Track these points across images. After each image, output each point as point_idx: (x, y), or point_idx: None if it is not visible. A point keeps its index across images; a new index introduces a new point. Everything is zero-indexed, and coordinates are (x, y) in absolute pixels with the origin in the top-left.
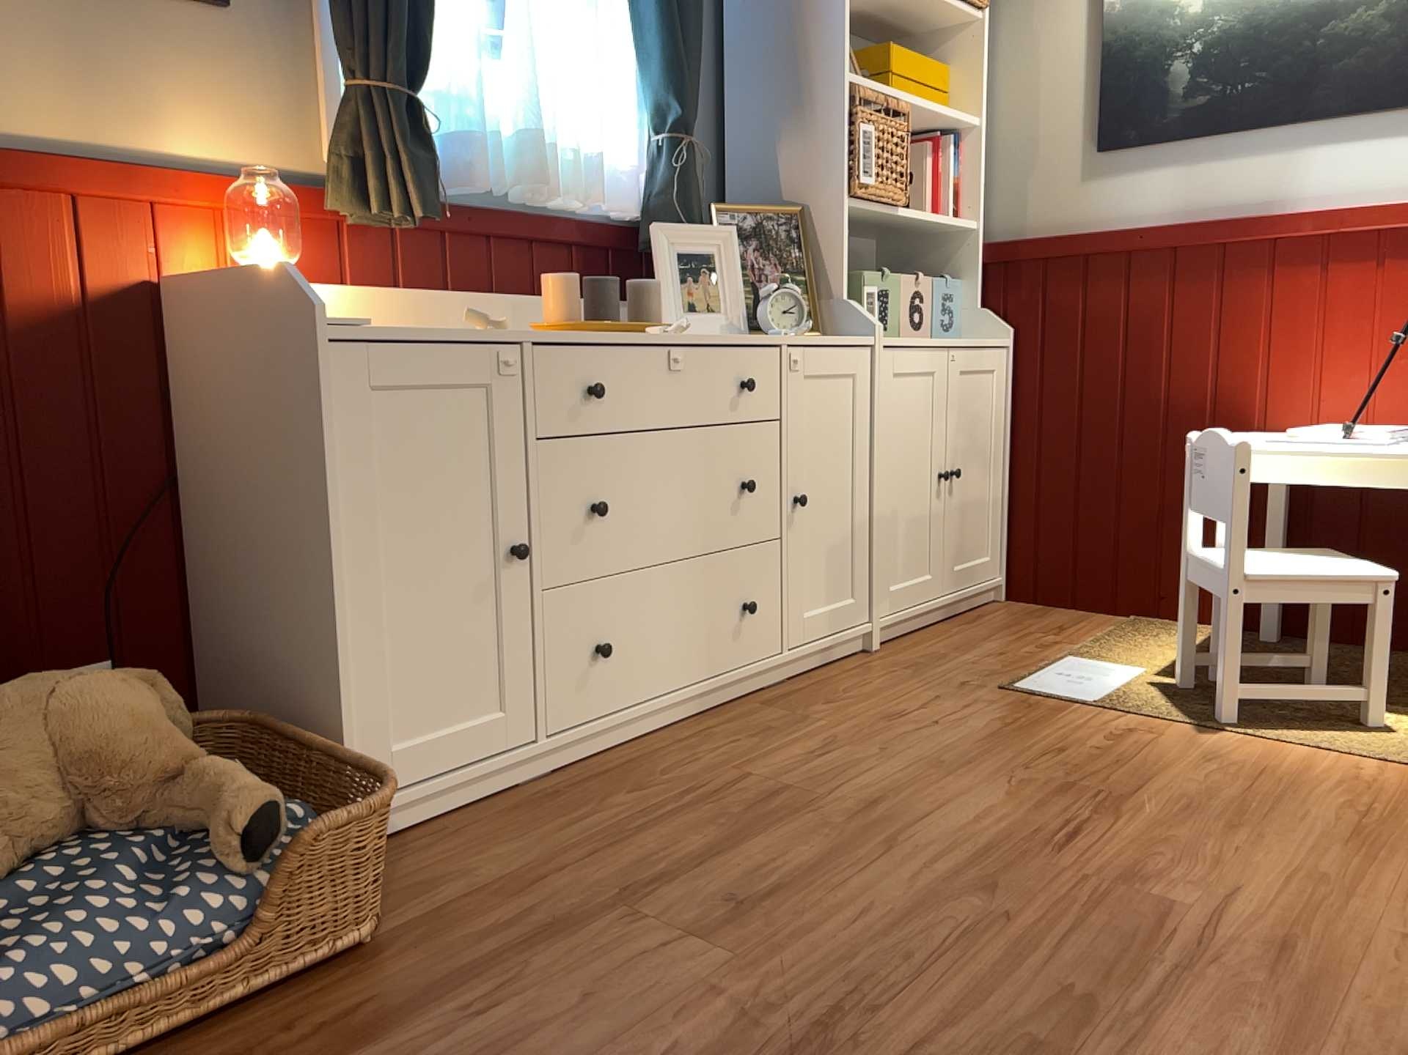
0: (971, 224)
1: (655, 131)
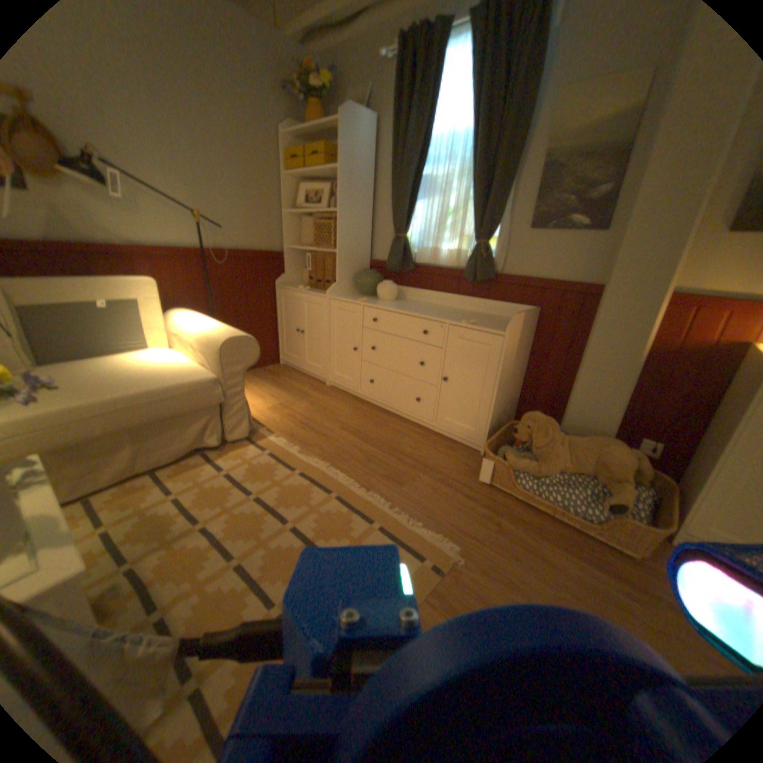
0: None
1: None
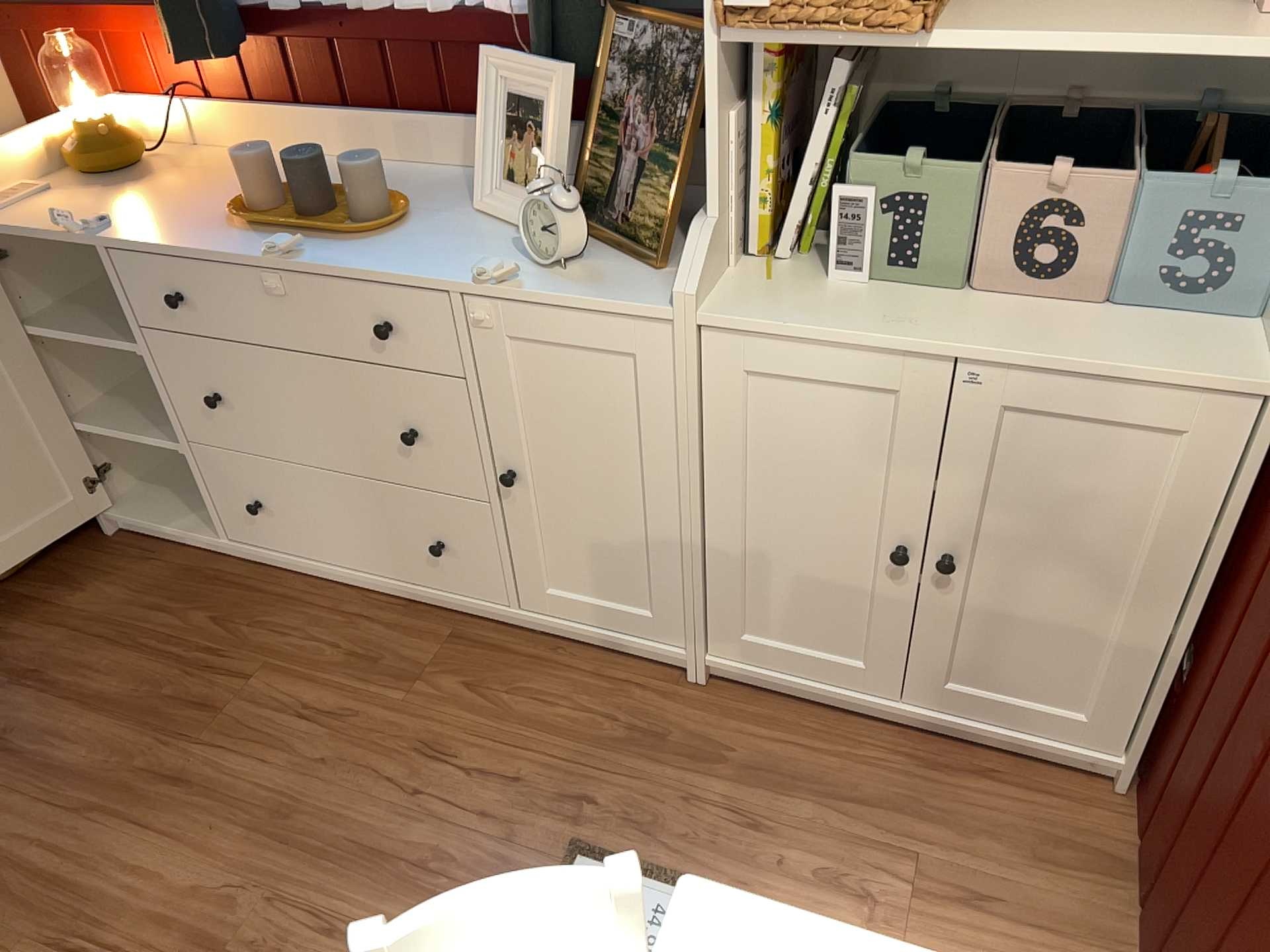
0: None
1: None
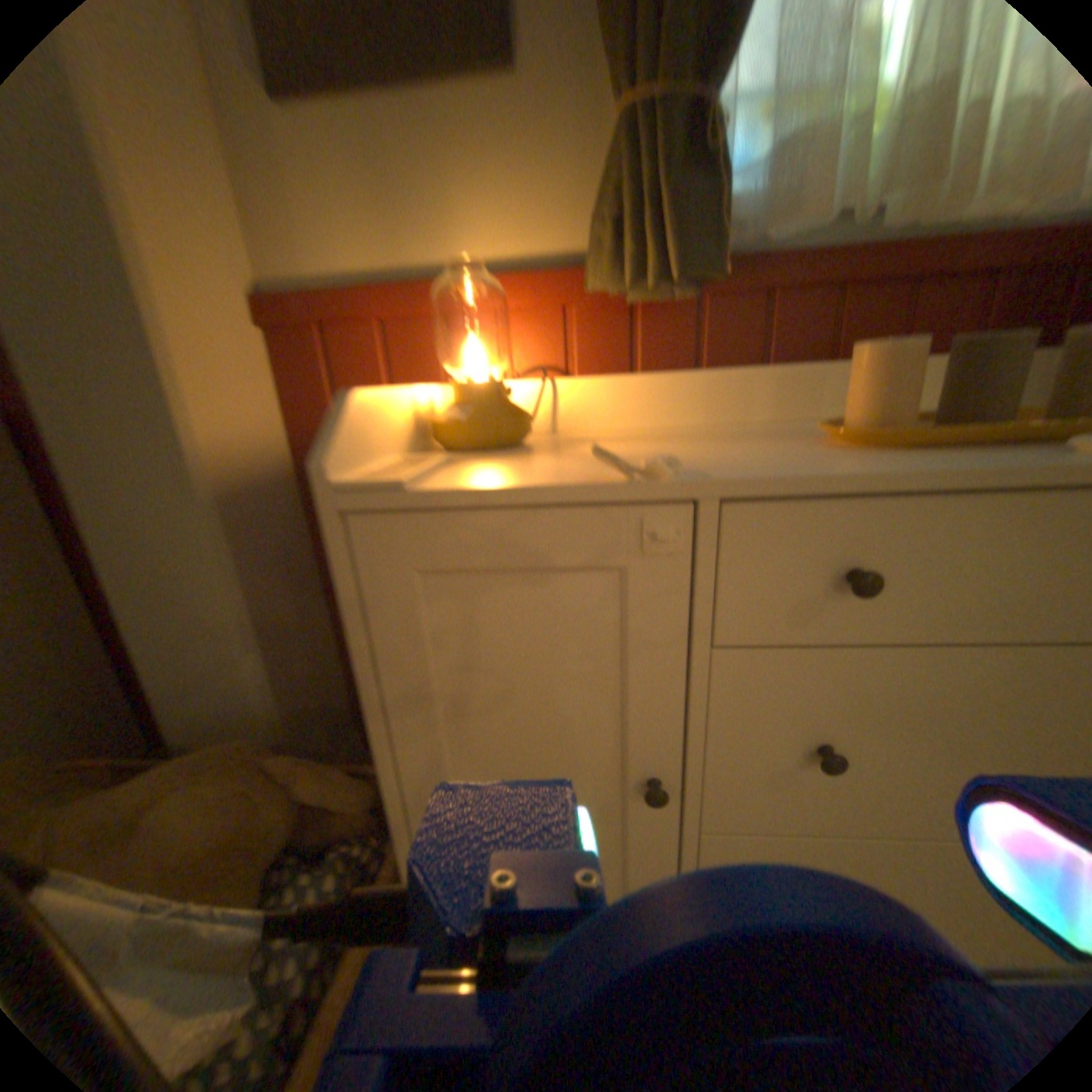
0: None
1: None
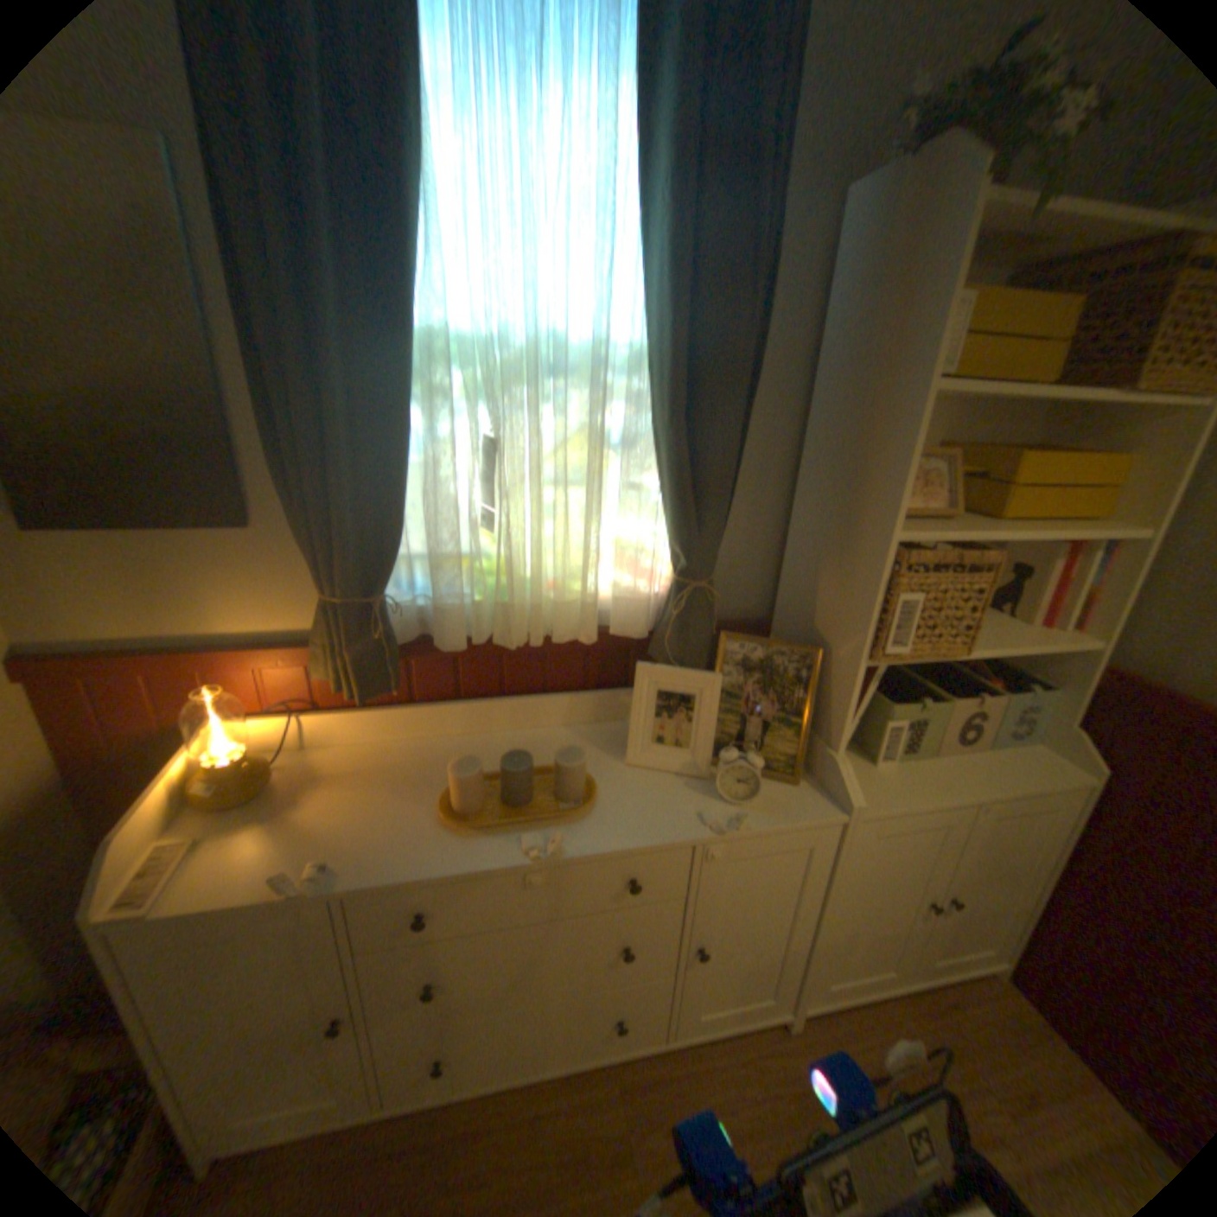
0: (1096, 647)
1: (673, 564)
